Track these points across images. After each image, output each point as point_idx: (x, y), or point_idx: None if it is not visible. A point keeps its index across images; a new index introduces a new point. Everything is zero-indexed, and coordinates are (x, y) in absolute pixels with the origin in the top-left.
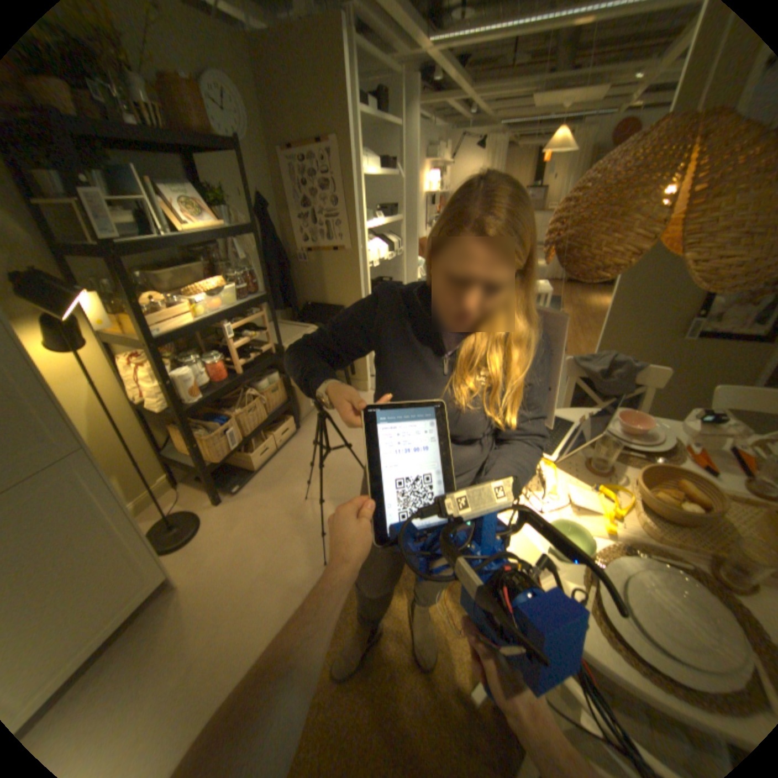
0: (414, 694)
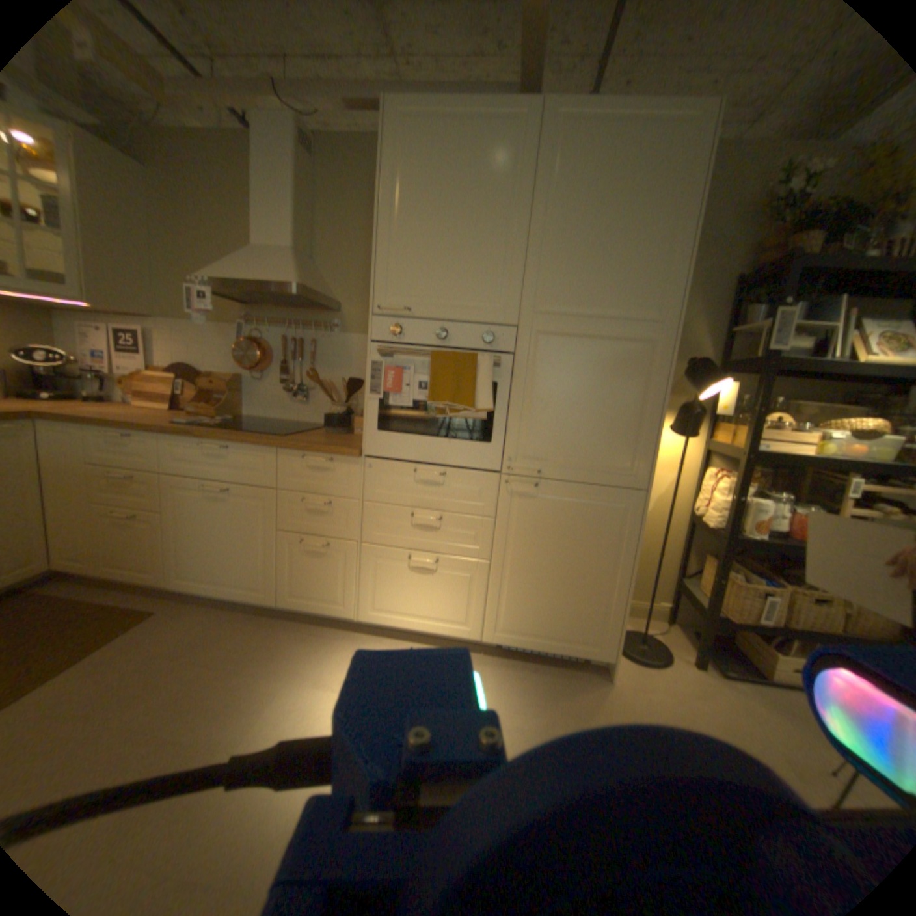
0: None
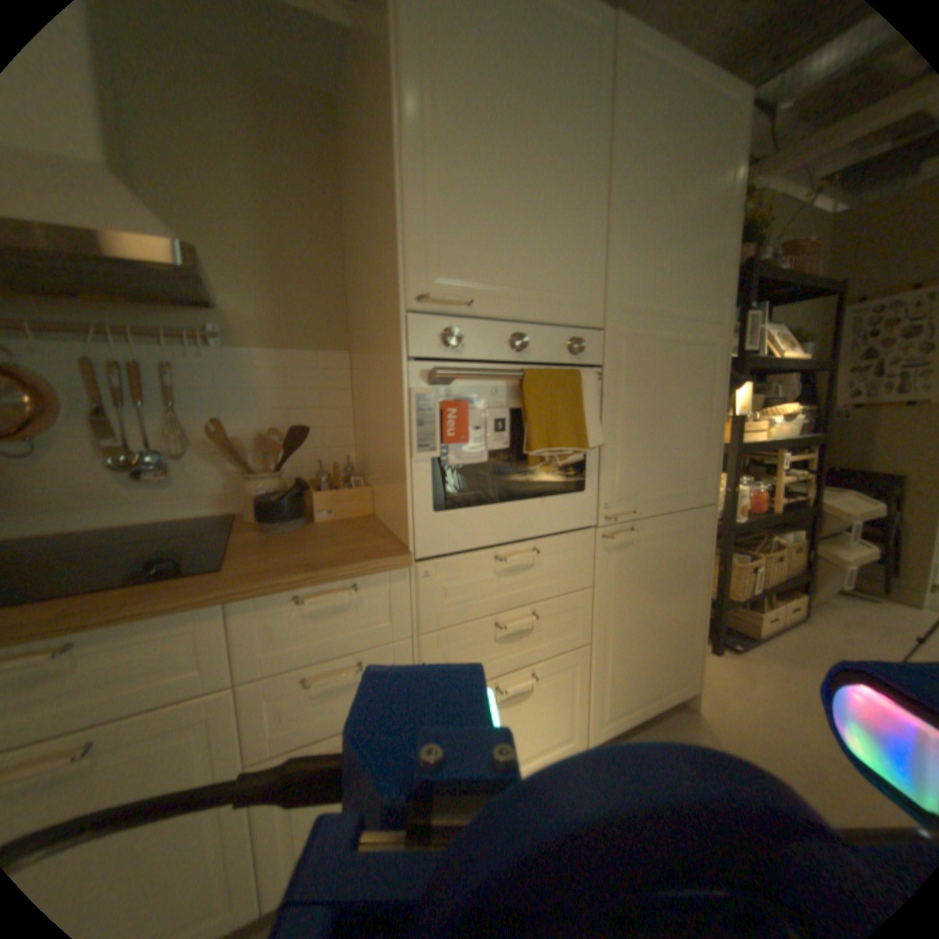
0: None
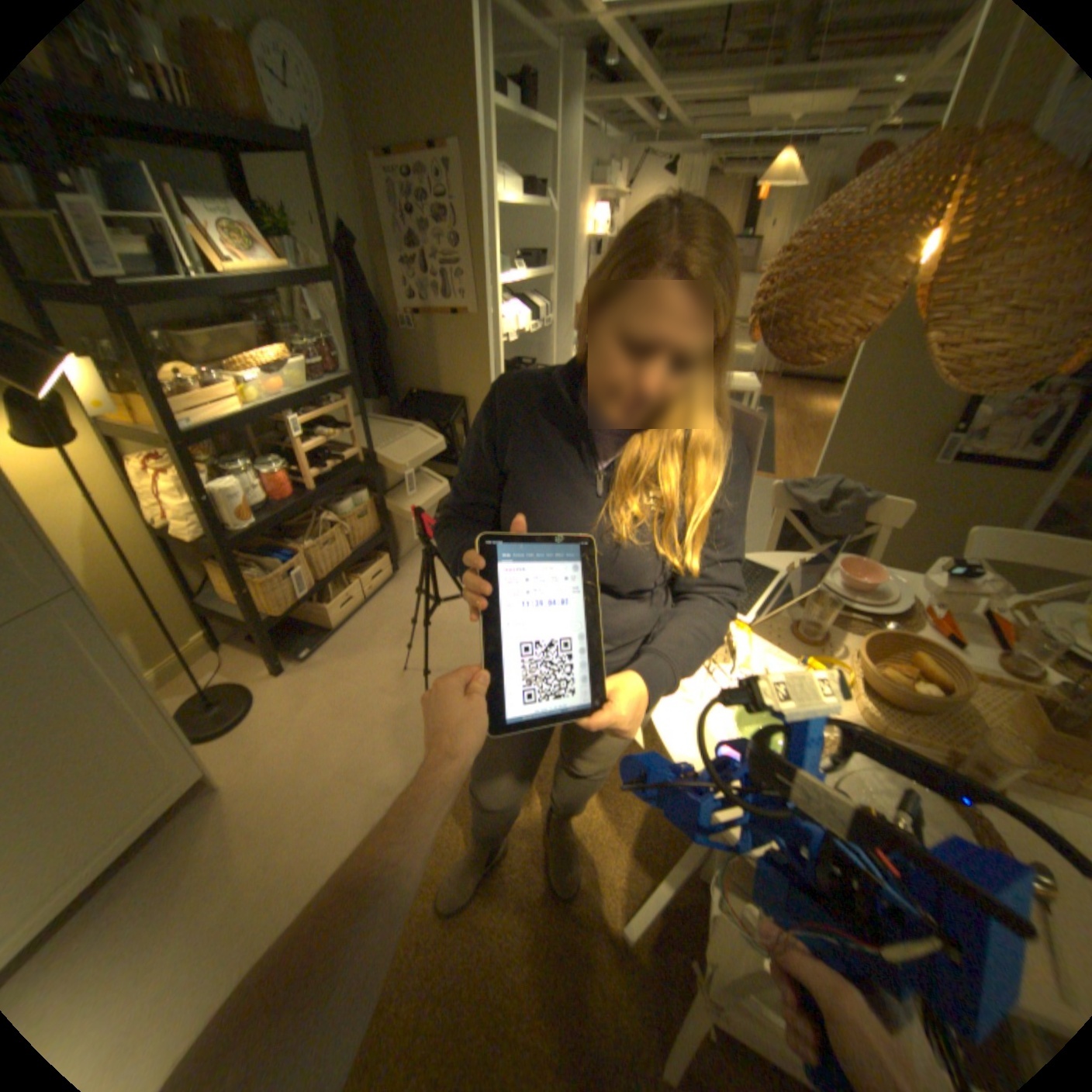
0: (547, 931)
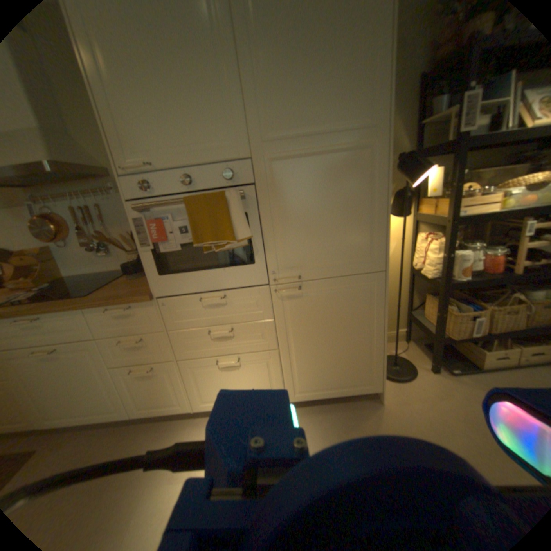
0: None
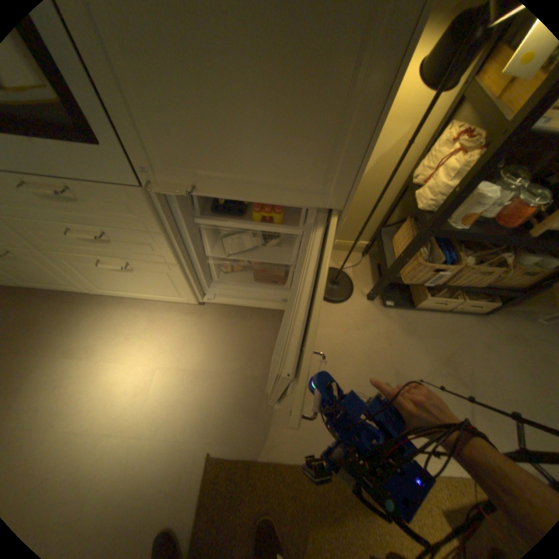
0: None
